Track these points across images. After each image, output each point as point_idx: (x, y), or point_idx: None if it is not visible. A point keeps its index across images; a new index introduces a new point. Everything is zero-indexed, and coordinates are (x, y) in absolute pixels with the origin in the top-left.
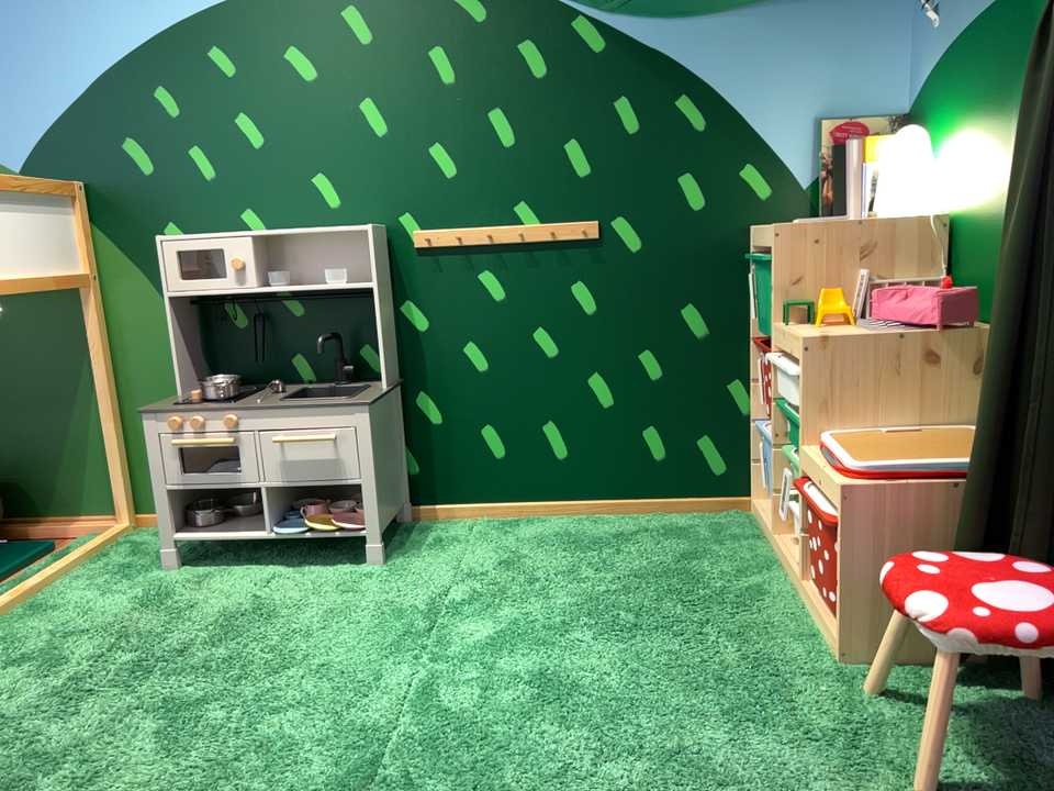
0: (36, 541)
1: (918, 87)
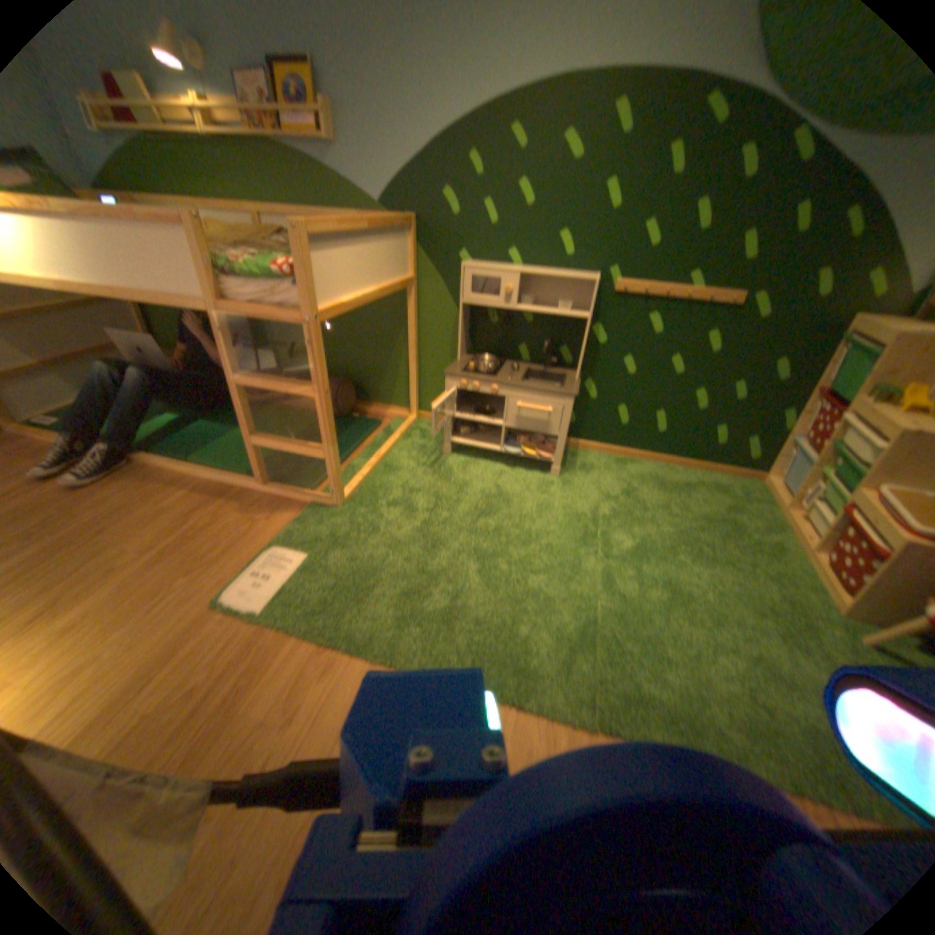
0: (369, 415)
1: None
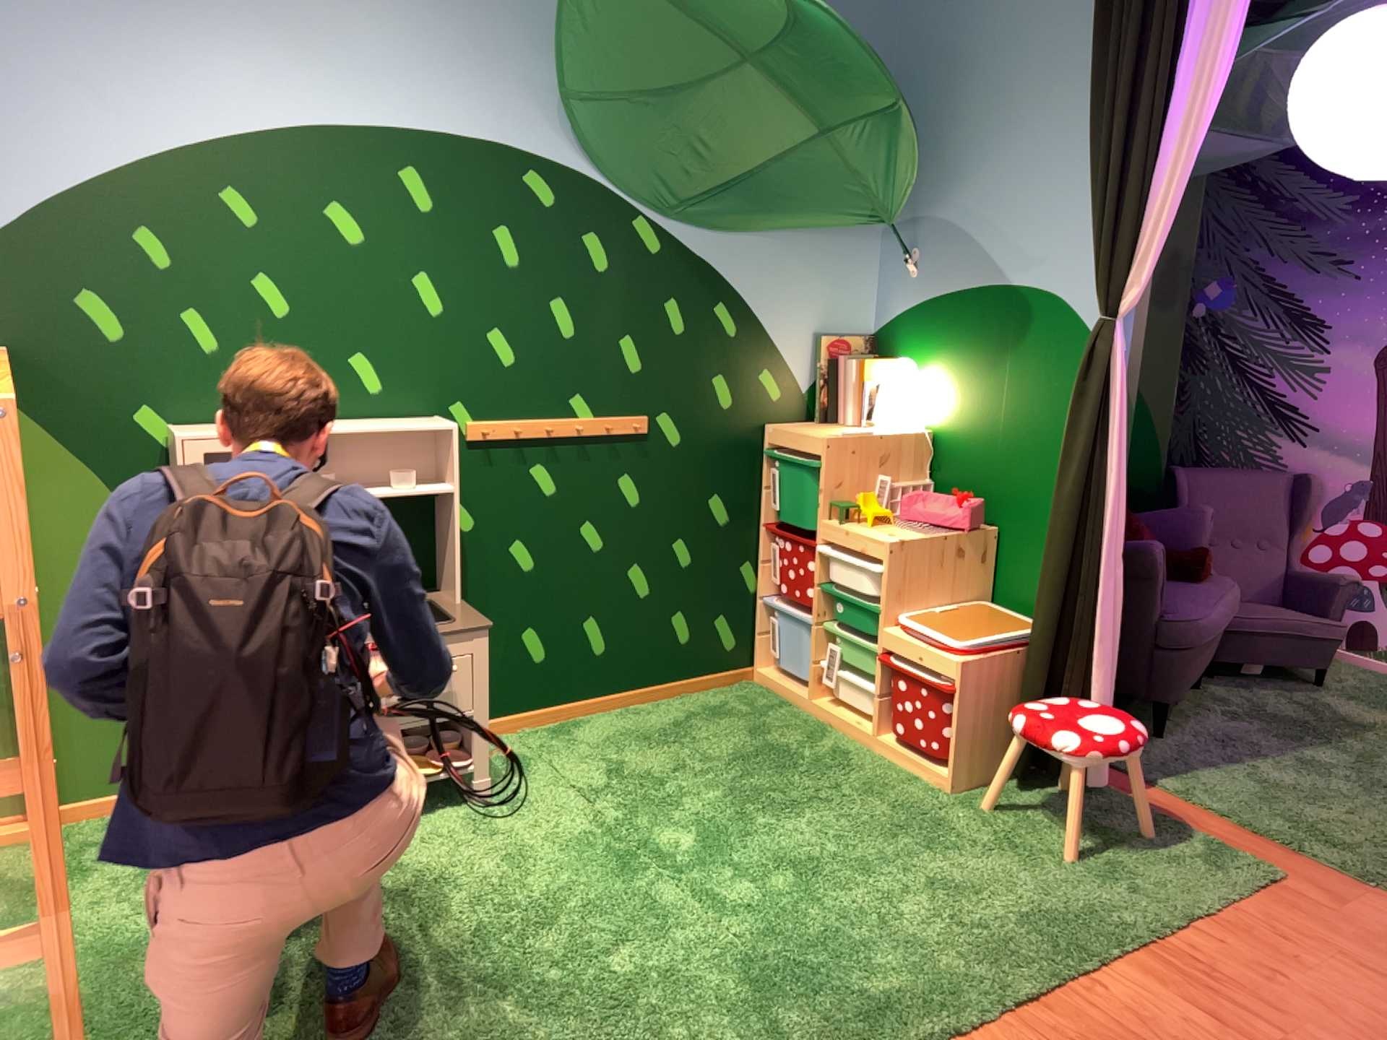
0: None
1: (886, 321)
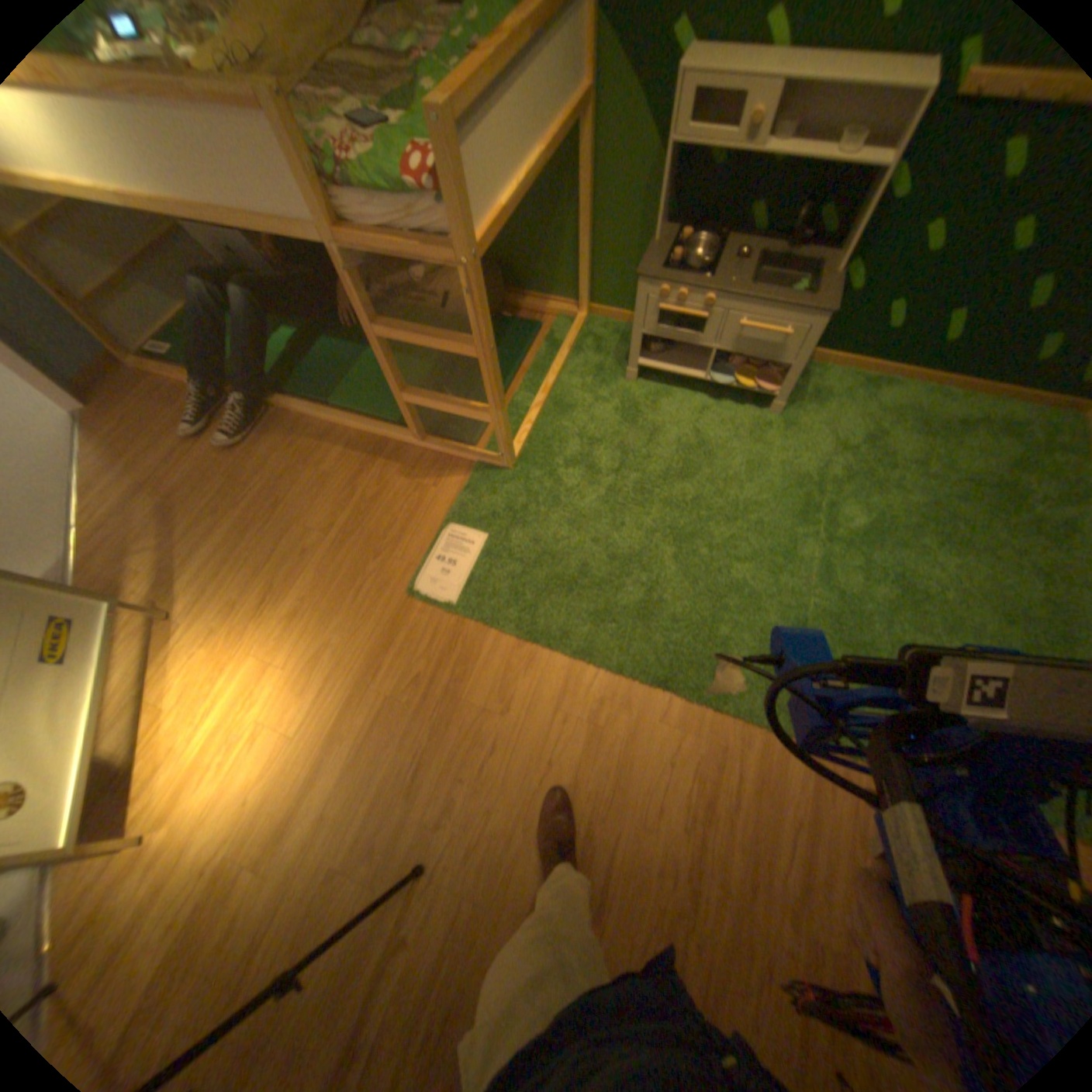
0: (524, 314)
1: None
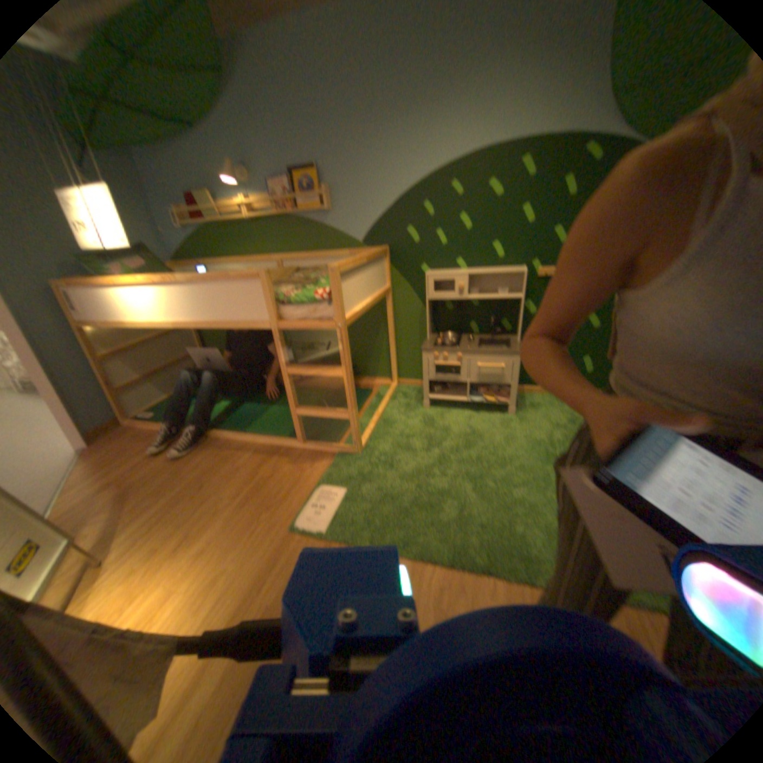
0: (360, 384)
1: None
